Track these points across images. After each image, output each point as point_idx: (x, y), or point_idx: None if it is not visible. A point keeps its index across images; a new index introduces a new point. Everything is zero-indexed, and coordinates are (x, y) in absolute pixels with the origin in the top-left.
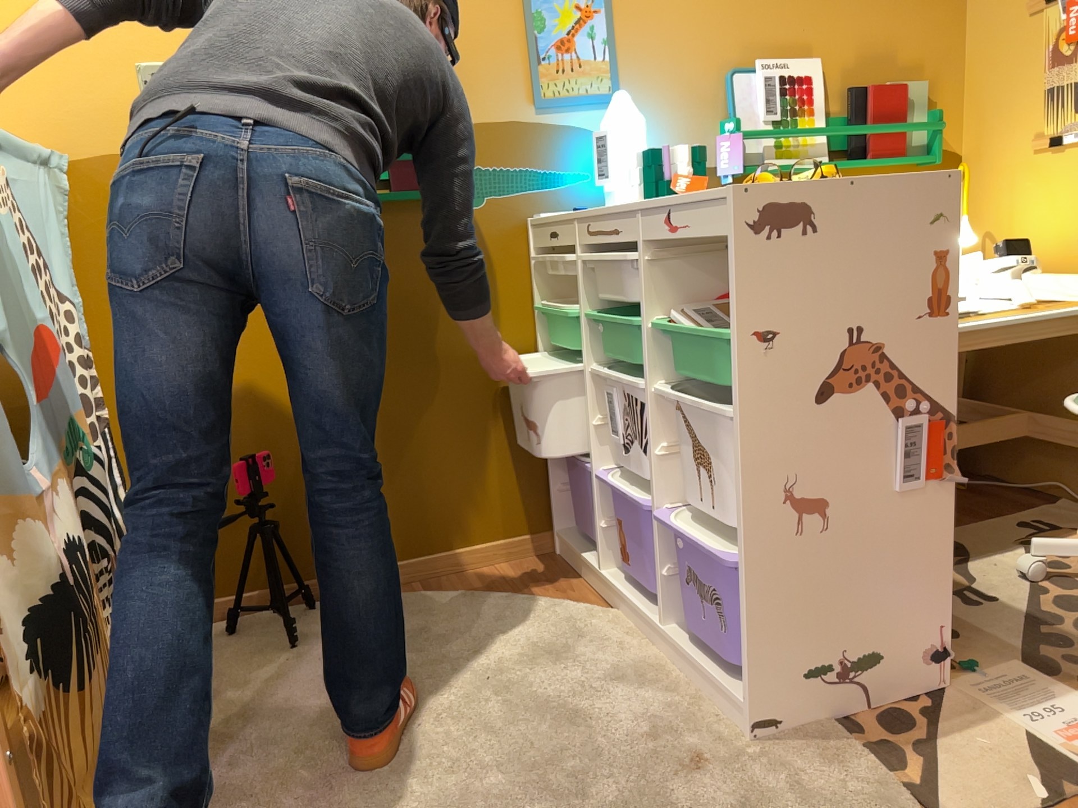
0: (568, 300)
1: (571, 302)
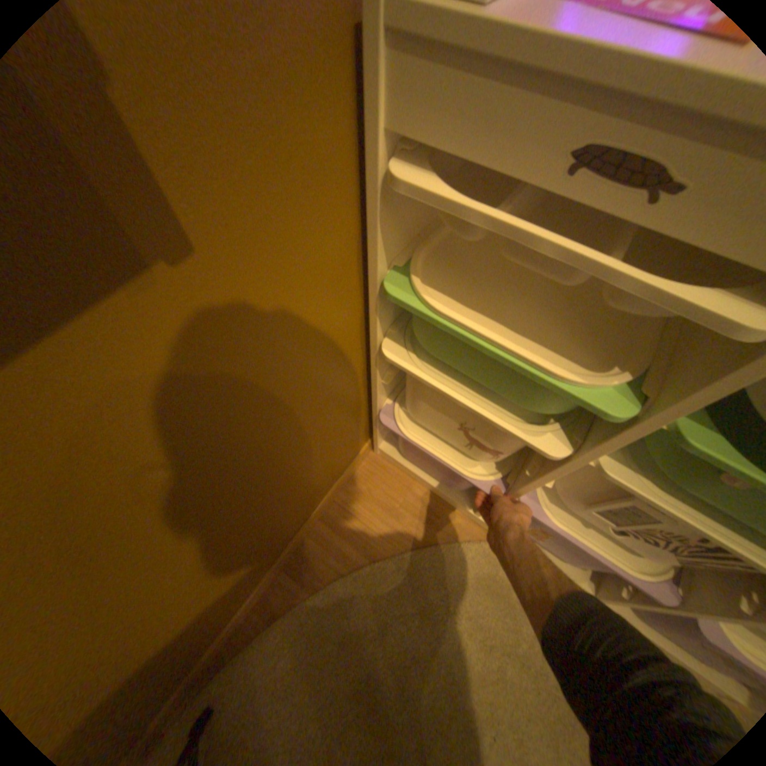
0: (460, 269)
1: (495, 291)
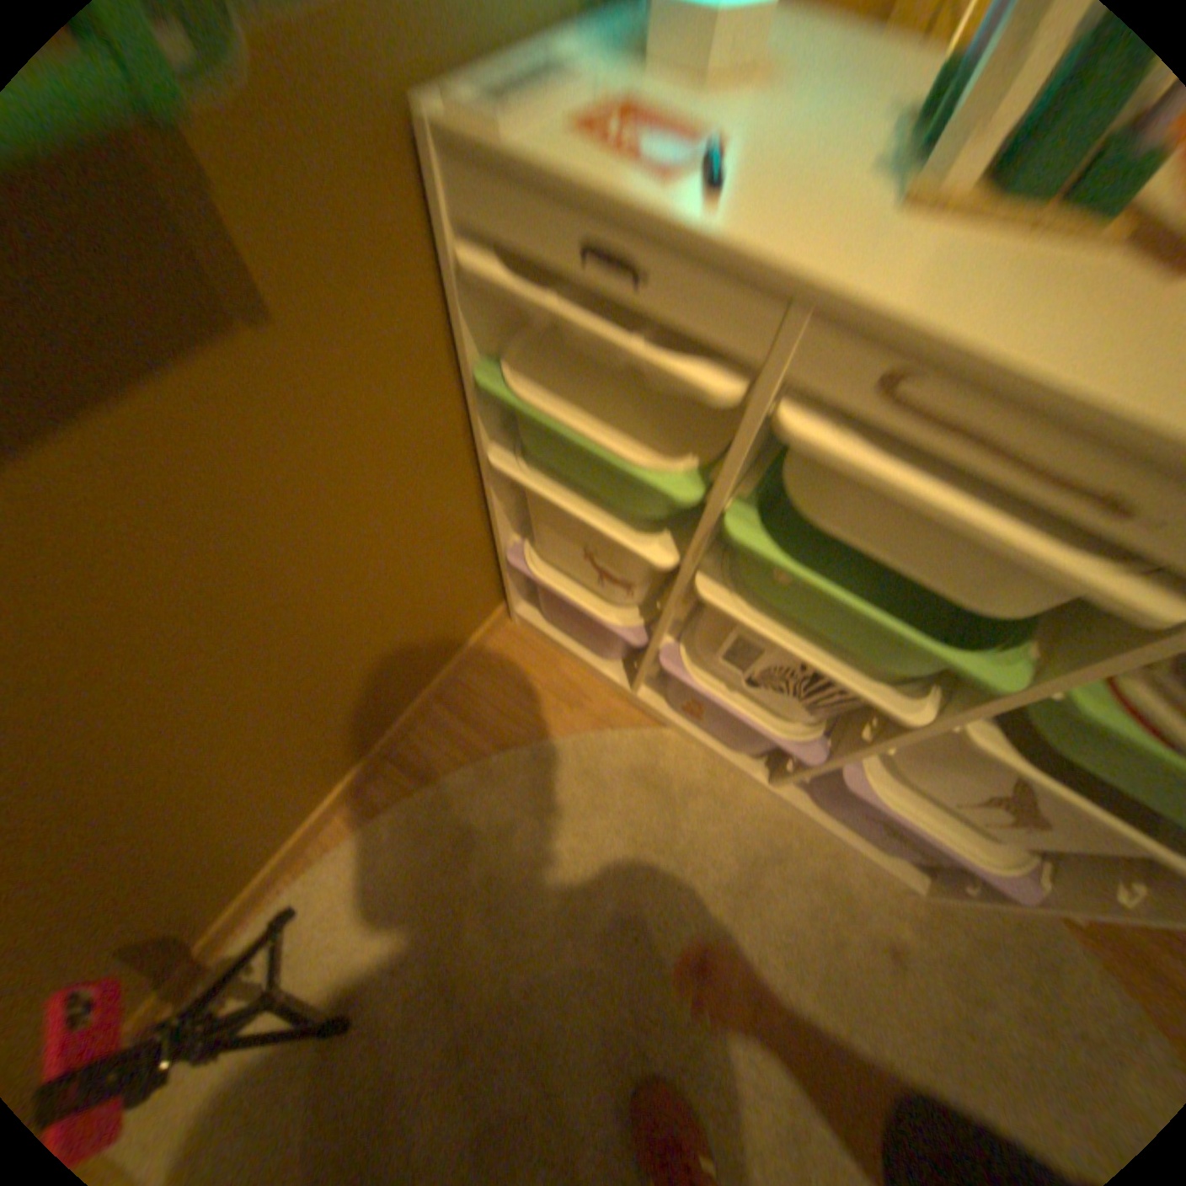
0: (556, 359)
1: (588, 382)
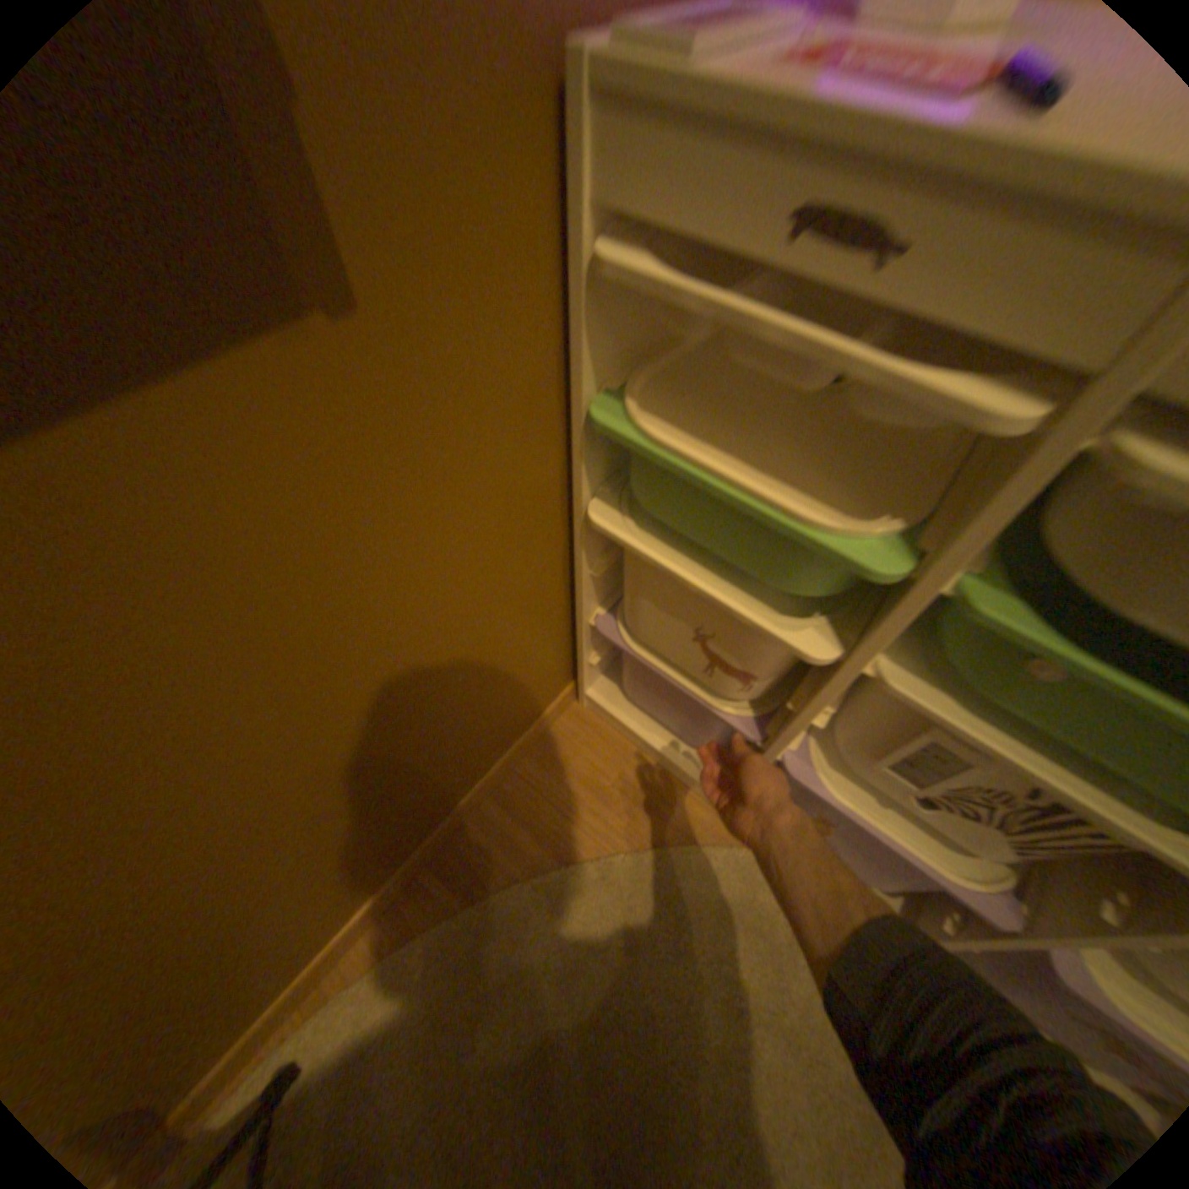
0: (690, 399)
1: (733, 425)
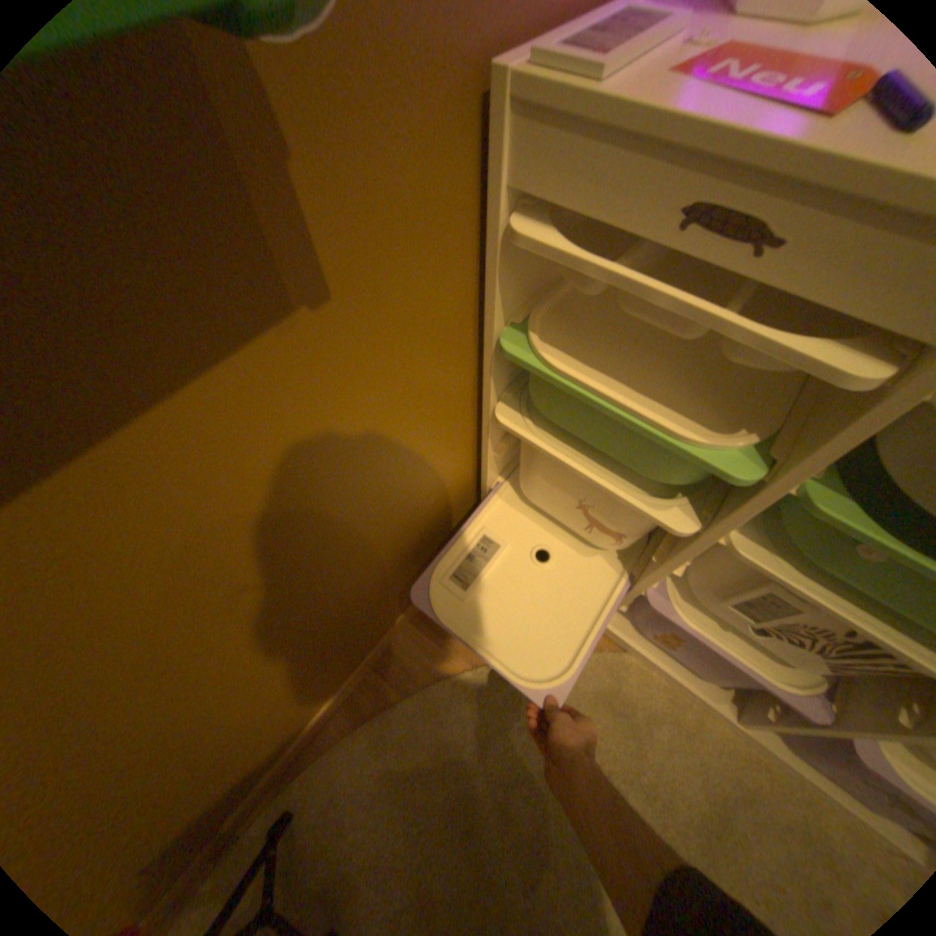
0: (581, 327)
1: (617, 350)
